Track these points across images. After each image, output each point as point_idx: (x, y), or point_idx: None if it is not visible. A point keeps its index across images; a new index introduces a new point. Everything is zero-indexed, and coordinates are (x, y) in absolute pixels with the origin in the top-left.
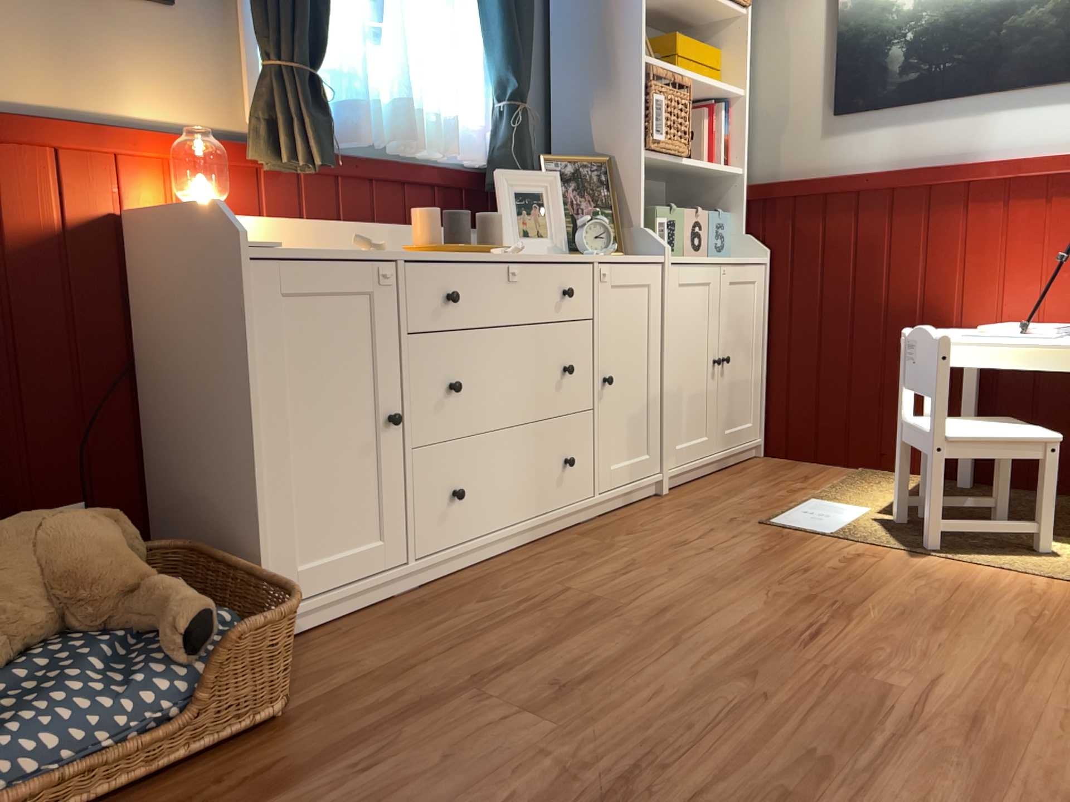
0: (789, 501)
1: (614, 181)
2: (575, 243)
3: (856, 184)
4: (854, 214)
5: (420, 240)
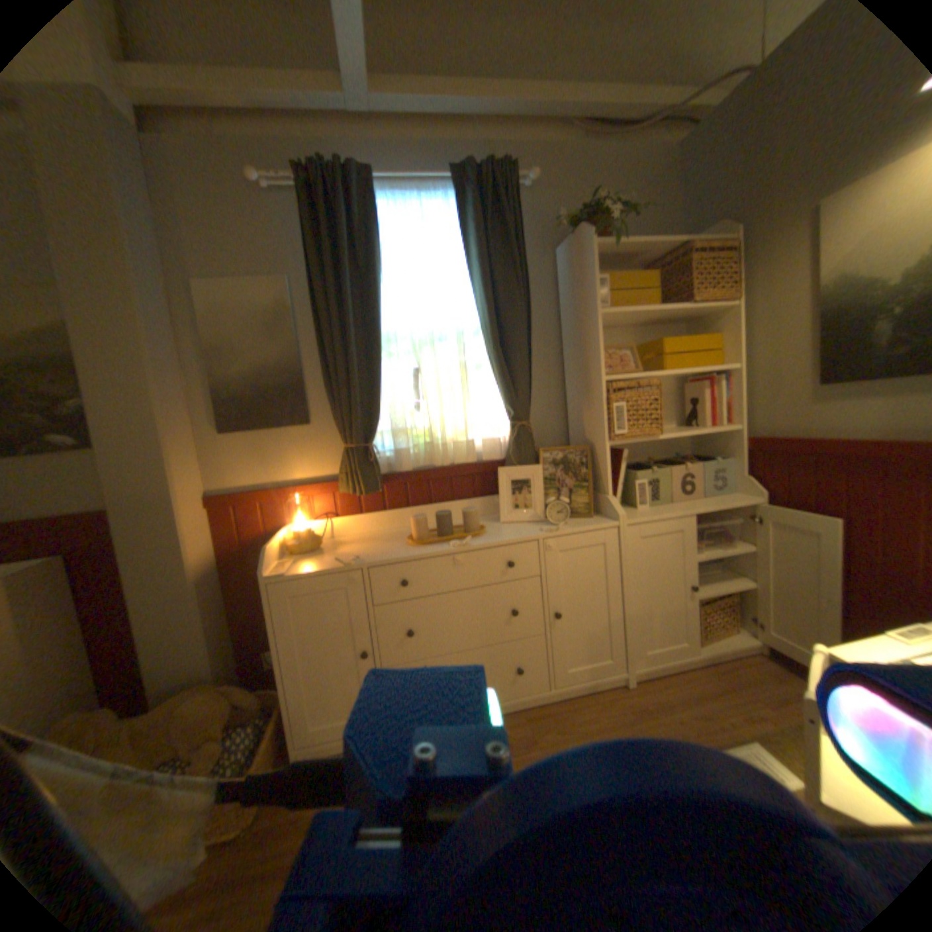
0: (731, 737)
1: (595, 460)
2: (547, 513)
3: (844, 447)
4: (846, 474)
5: (415, 534)
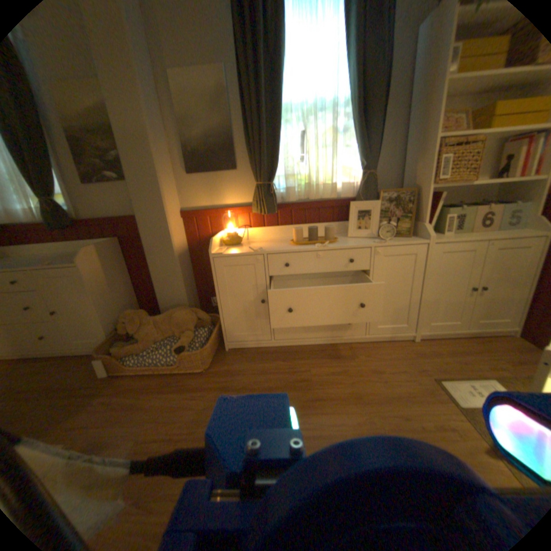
0: (477, 375)
1: (420, 199)
2: (380, 233)
3: None
4: None
5: (295, 239)
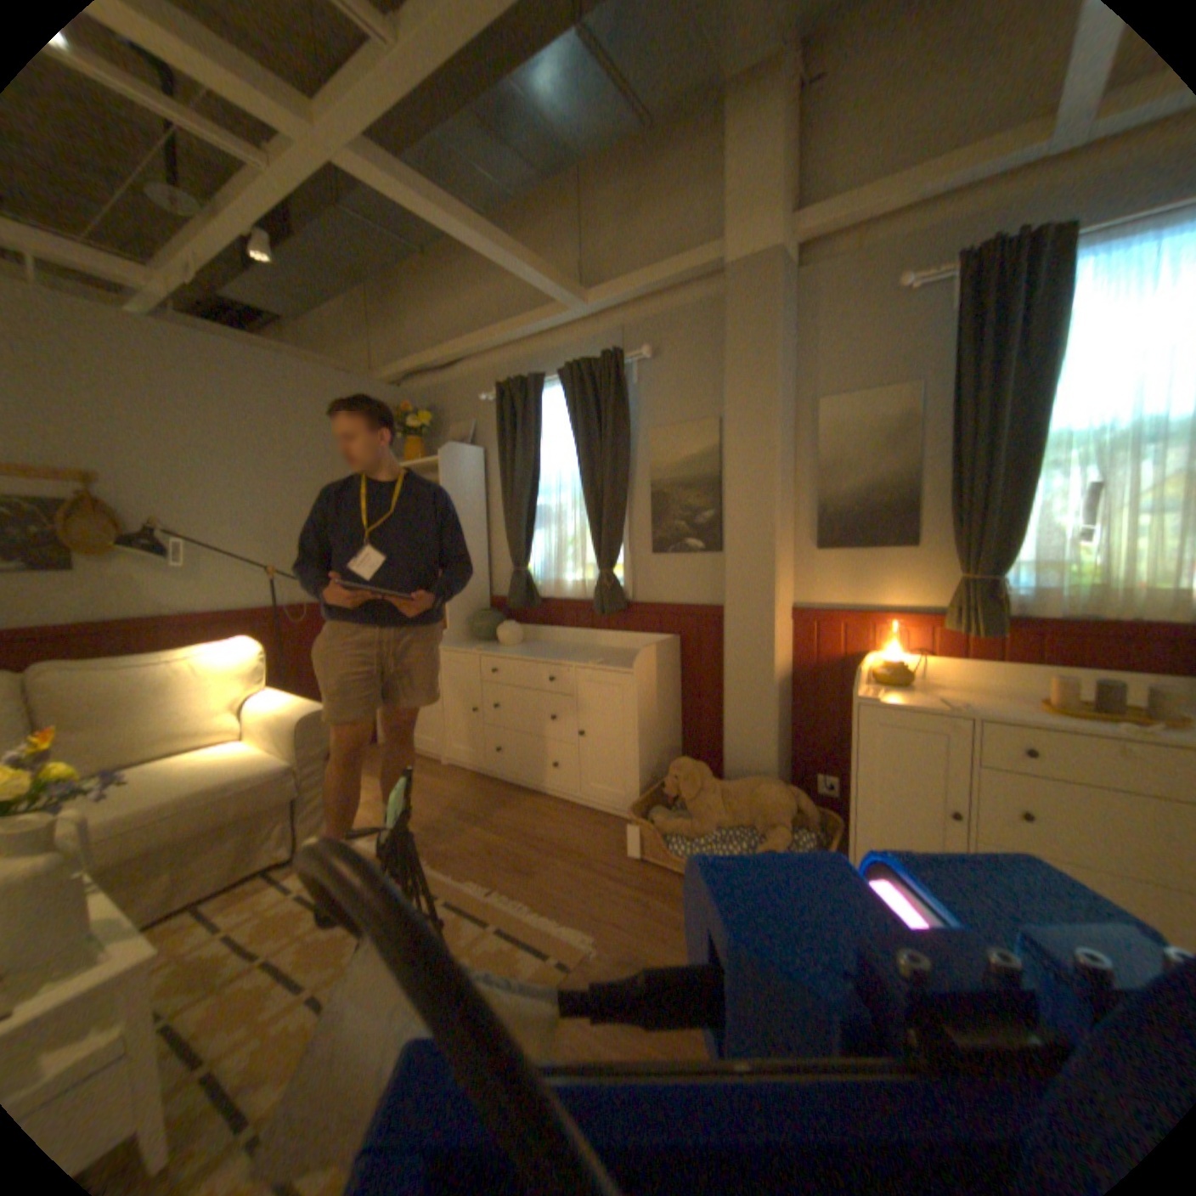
0: None
1: None
2: None
3: None
4: None
5: (1056, 700)
